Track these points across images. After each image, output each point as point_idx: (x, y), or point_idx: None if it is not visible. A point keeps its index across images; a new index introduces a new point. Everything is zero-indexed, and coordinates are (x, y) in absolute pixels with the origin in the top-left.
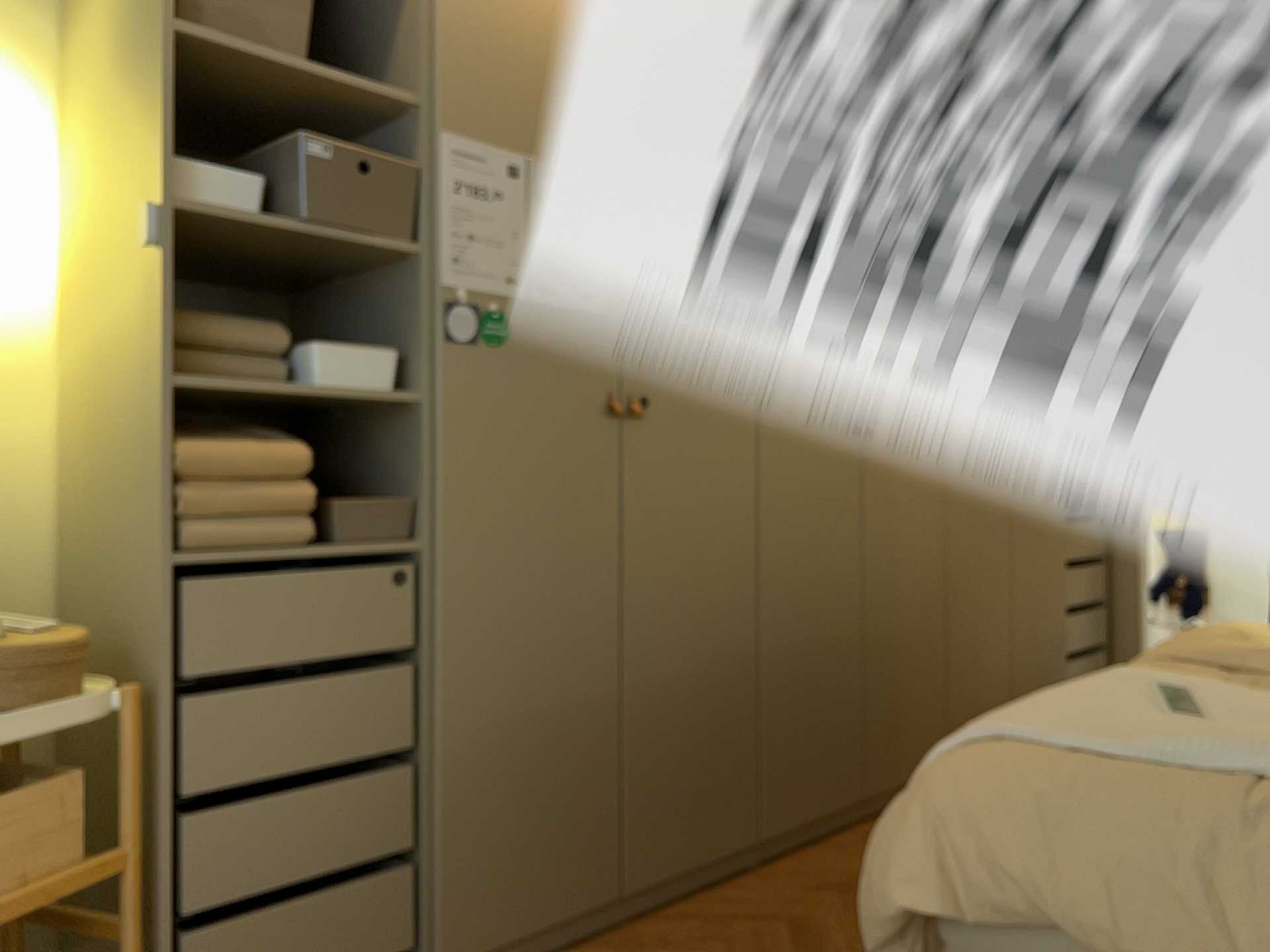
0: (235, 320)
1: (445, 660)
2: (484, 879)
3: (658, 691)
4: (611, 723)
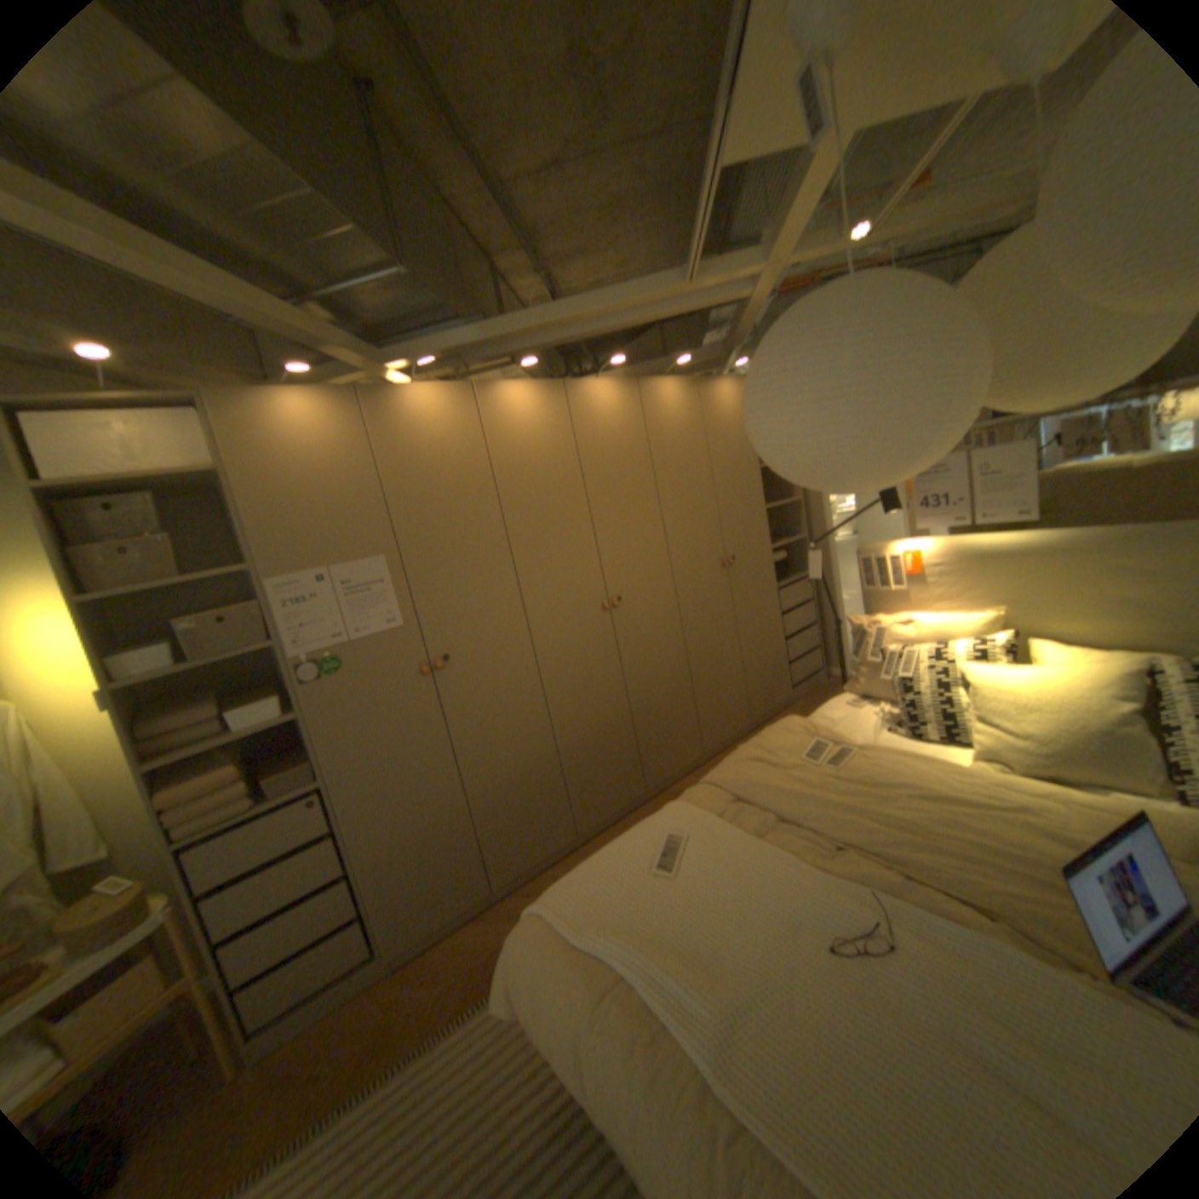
0: (185, 711)
1: (349, 832)
2: (402, 915)
3: (492, 794)
4: (464, 820)
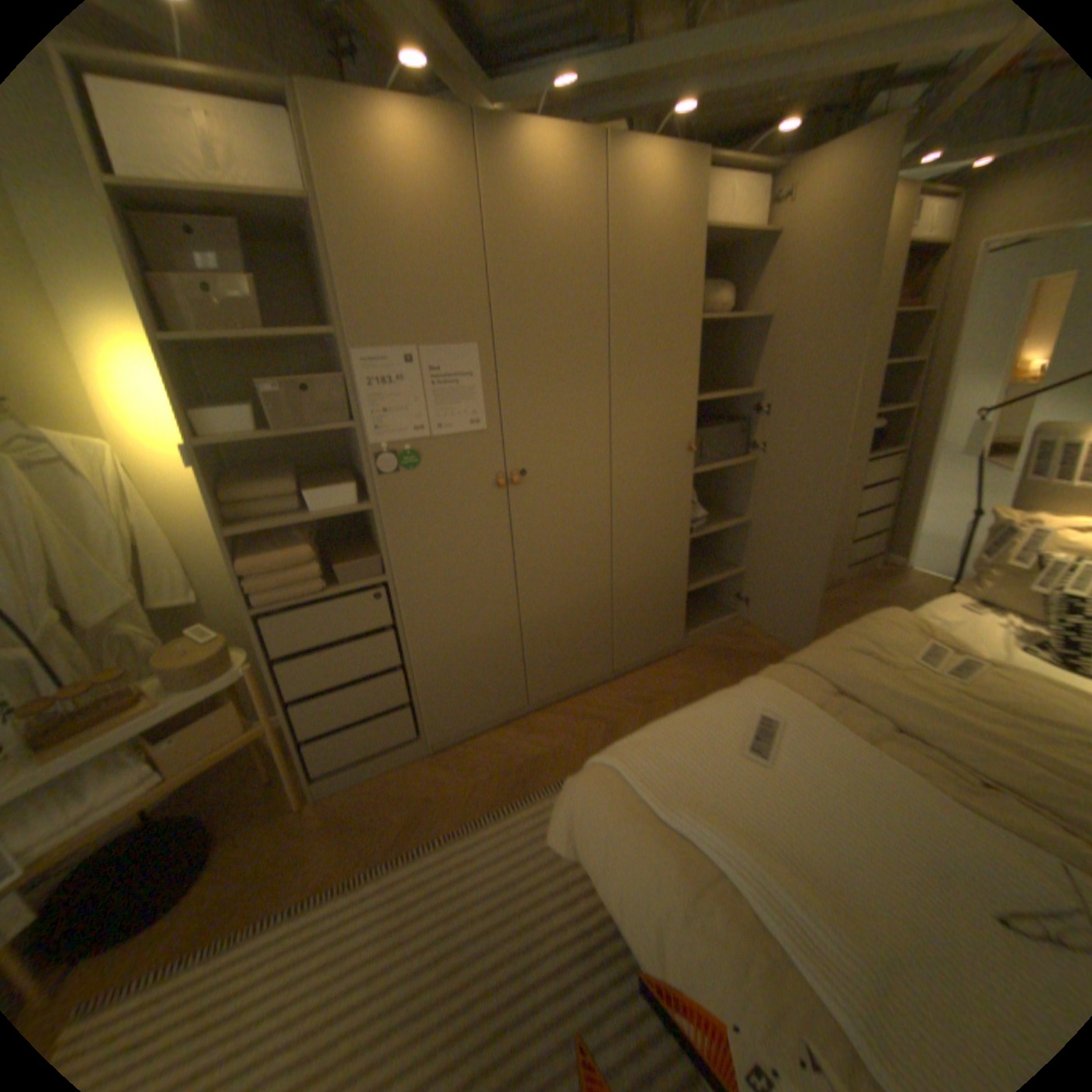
0: (266, 480)
1: (410, 627)
2: (448, 708)
3: (543, 617)
4: (514, 635)
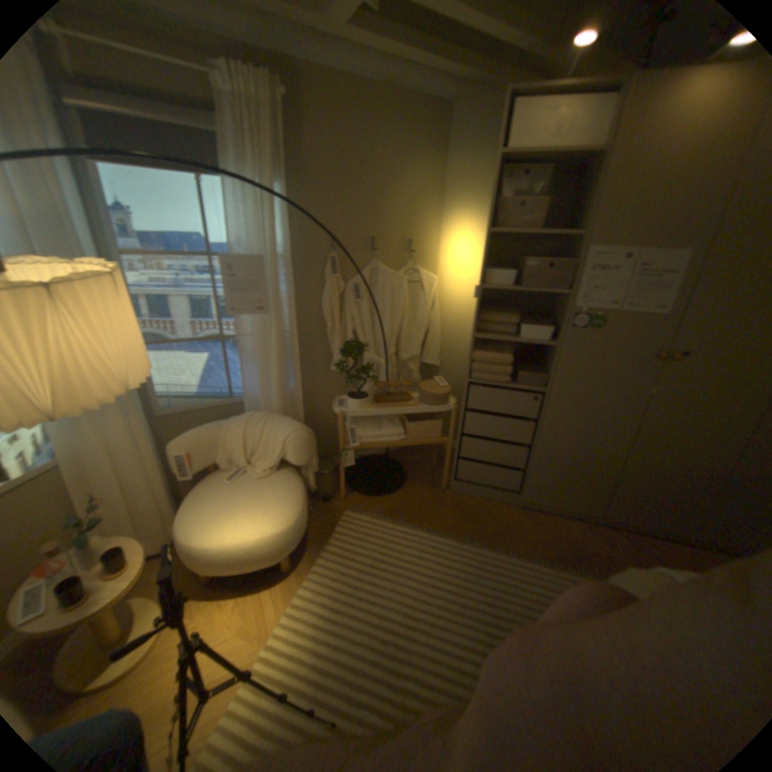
0: (506, 313)
1: (548, 426)
2: (548, 488)
3: (651, 466)
4: (619, 467)
